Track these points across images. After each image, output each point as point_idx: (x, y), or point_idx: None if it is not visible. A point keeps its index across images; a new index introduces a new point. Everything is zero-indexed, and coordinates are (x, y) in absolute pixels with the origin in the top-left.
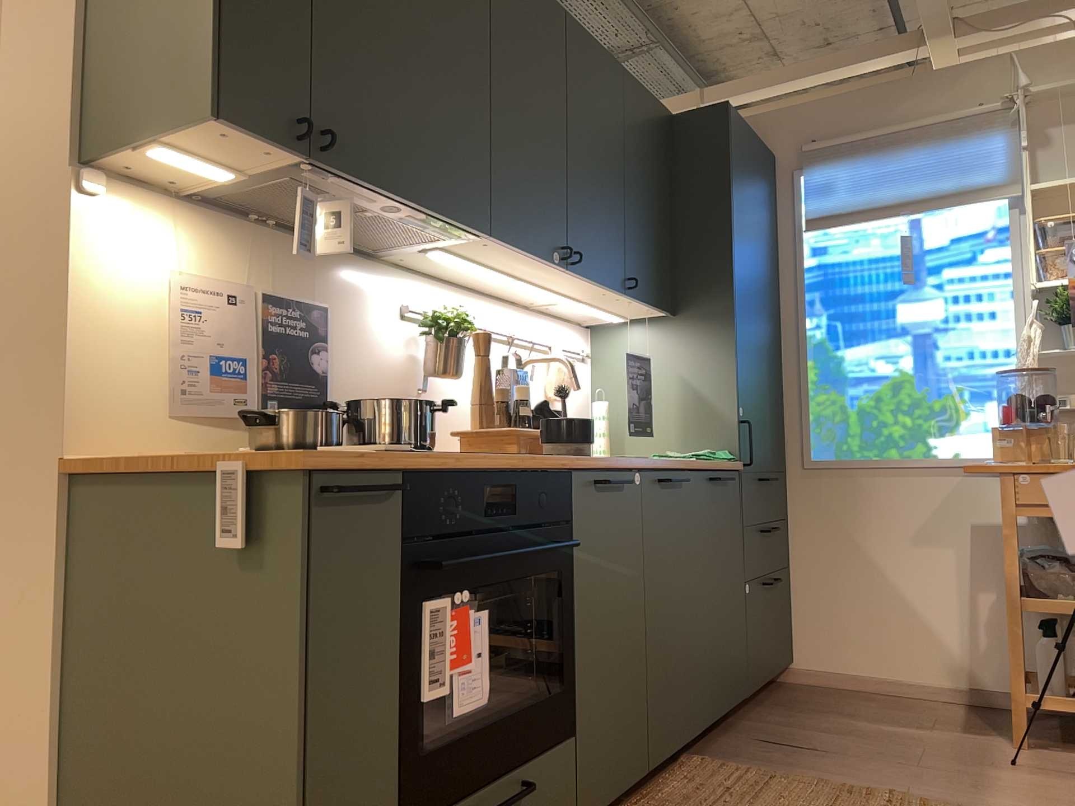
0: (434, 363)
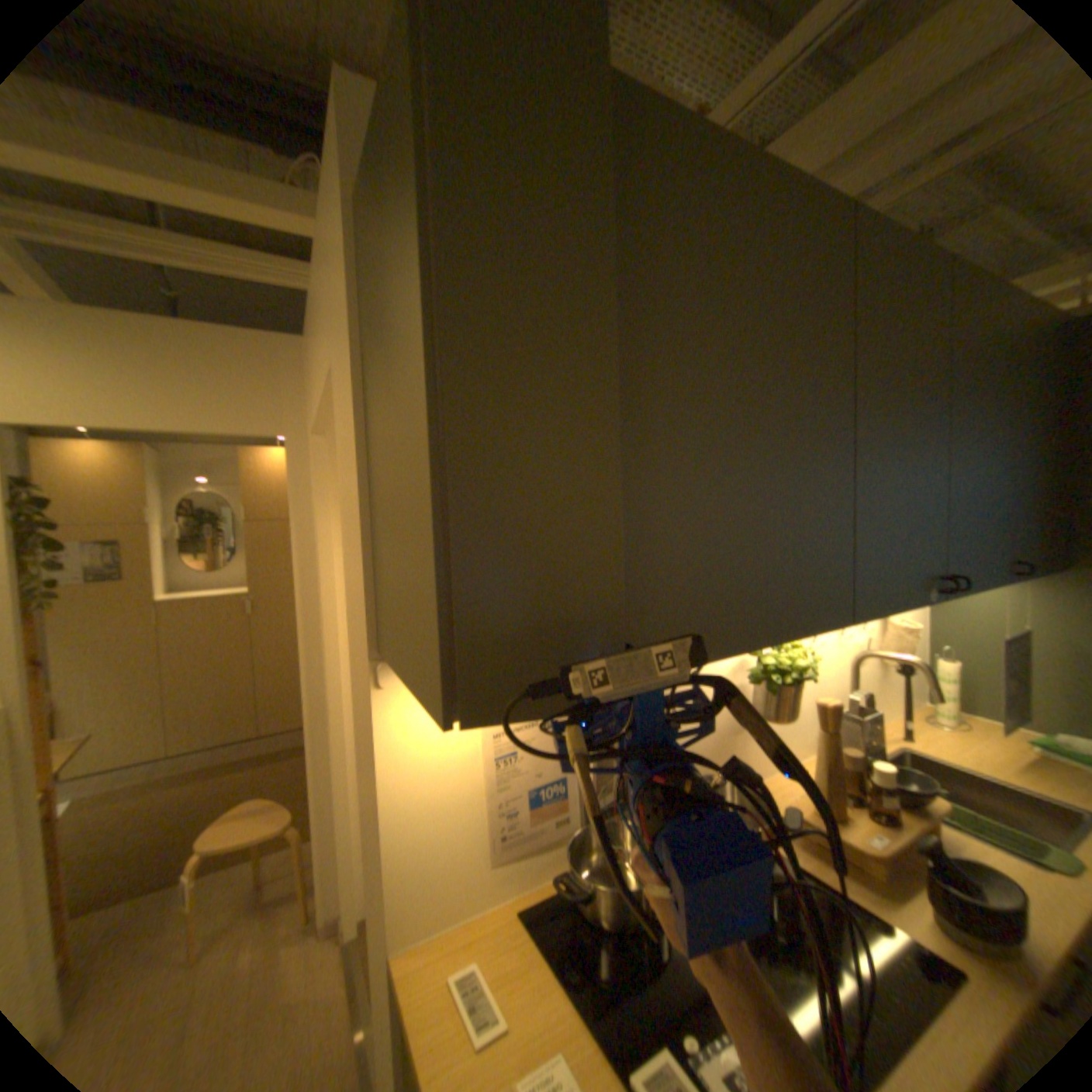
0: (766, 707)
